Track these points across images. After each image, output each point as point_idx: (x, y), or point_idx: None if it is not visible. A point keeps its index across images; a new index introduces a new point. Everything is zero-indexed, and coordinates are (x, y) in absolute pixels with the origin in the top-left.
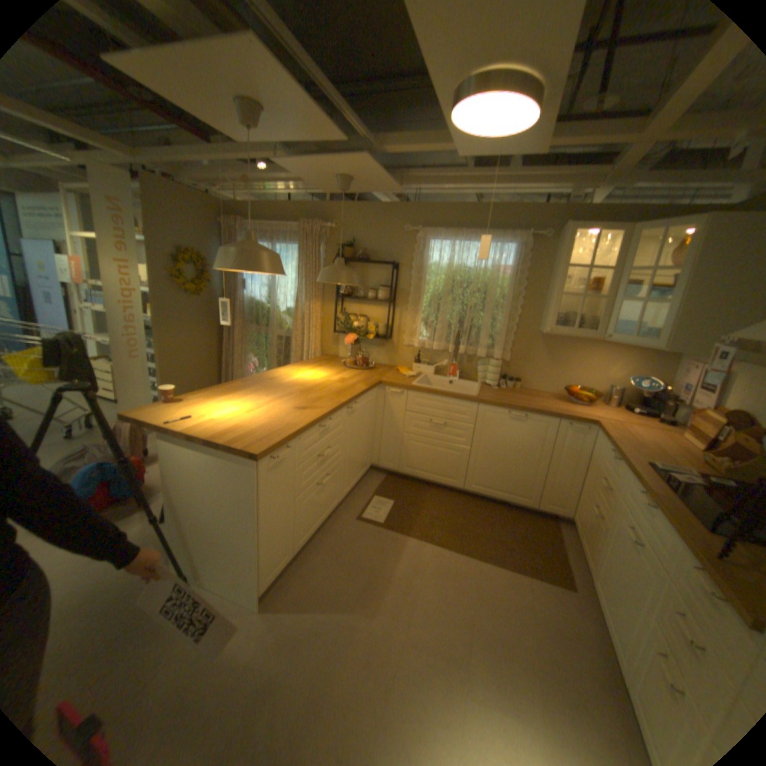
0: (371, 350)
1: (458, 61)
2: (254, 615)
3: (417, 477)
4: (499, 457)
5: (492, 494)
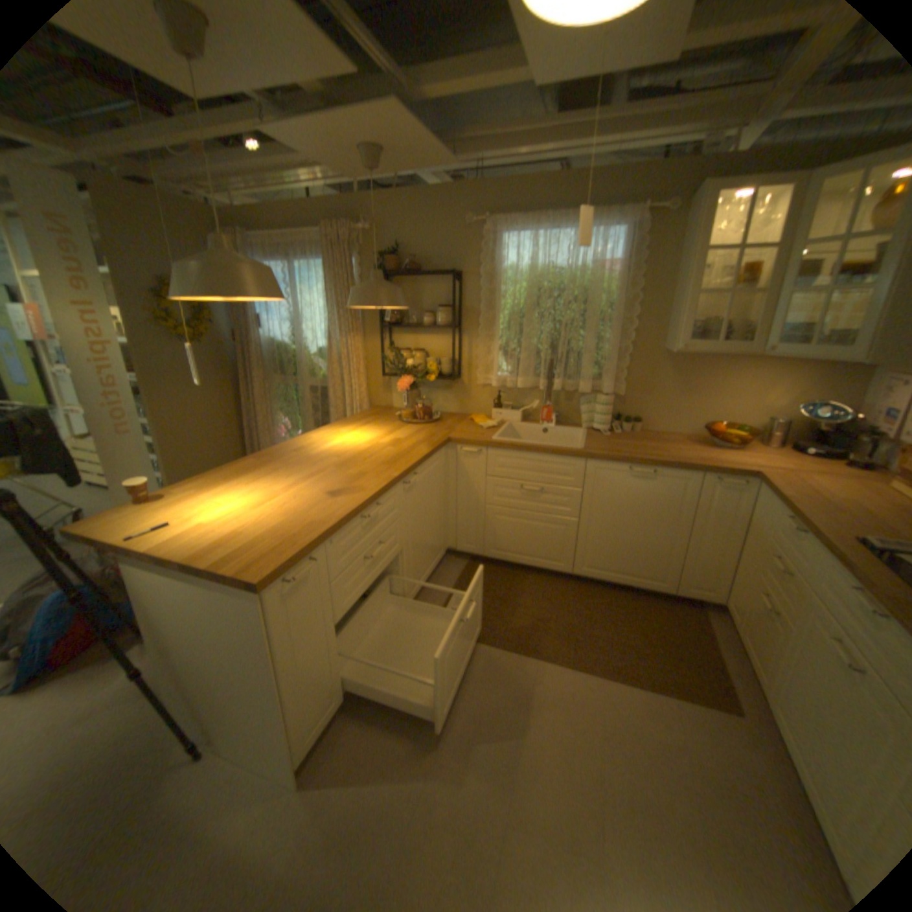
0: (436, 394)
1: None
2: (291, 793)
3: (509, 561)
4: (620, 529)
5: (612, 578)
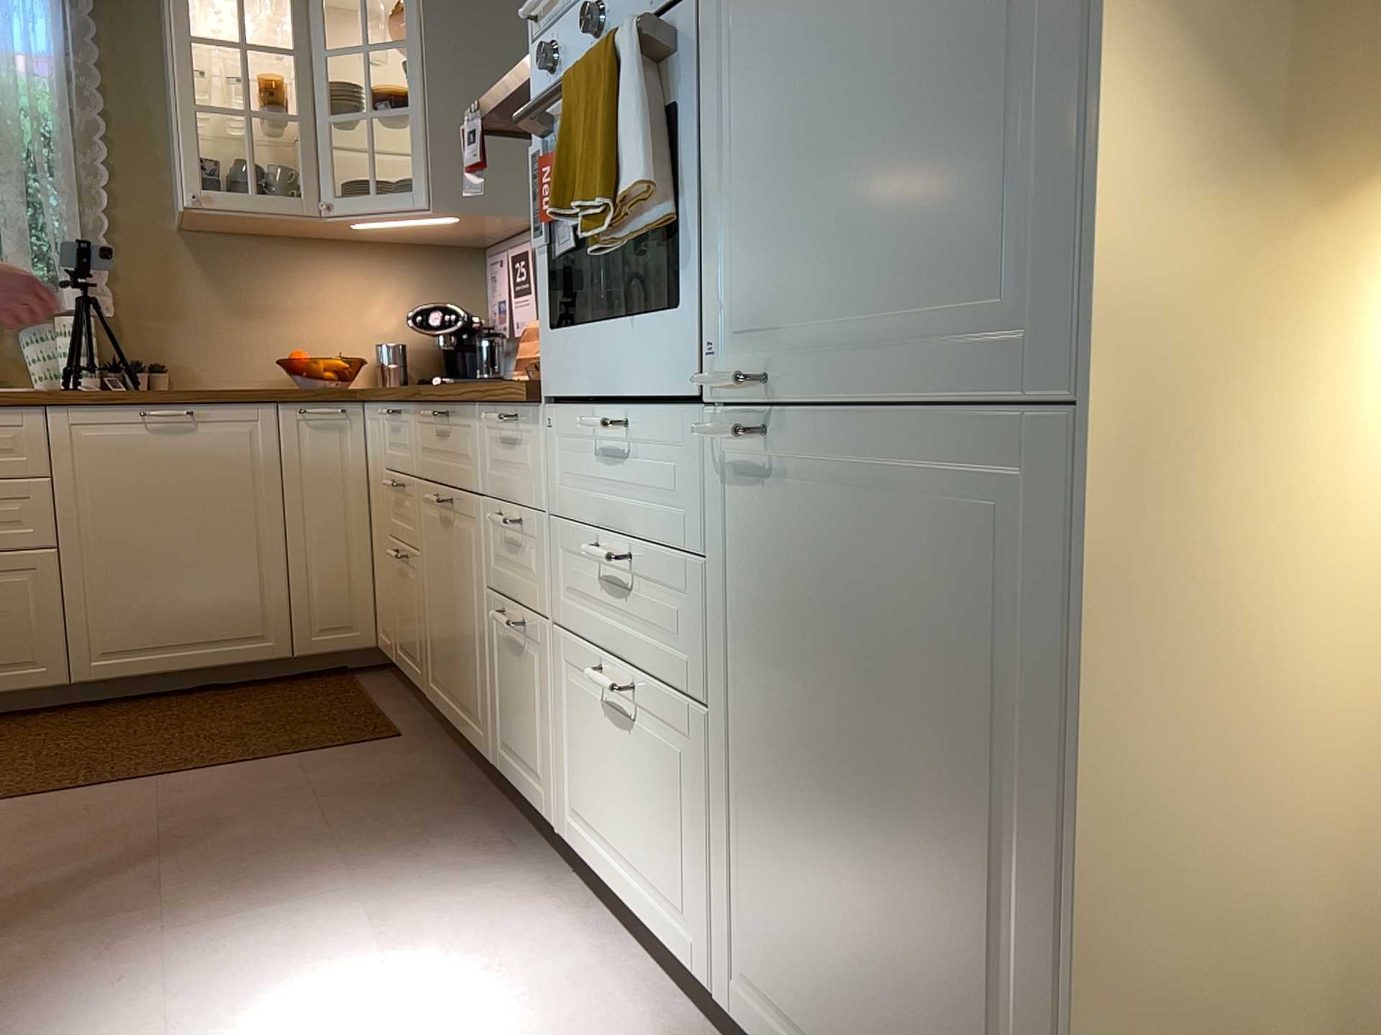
0: None
1: None
2: None
3: None
4: (152, 548)
5: (162, 664)
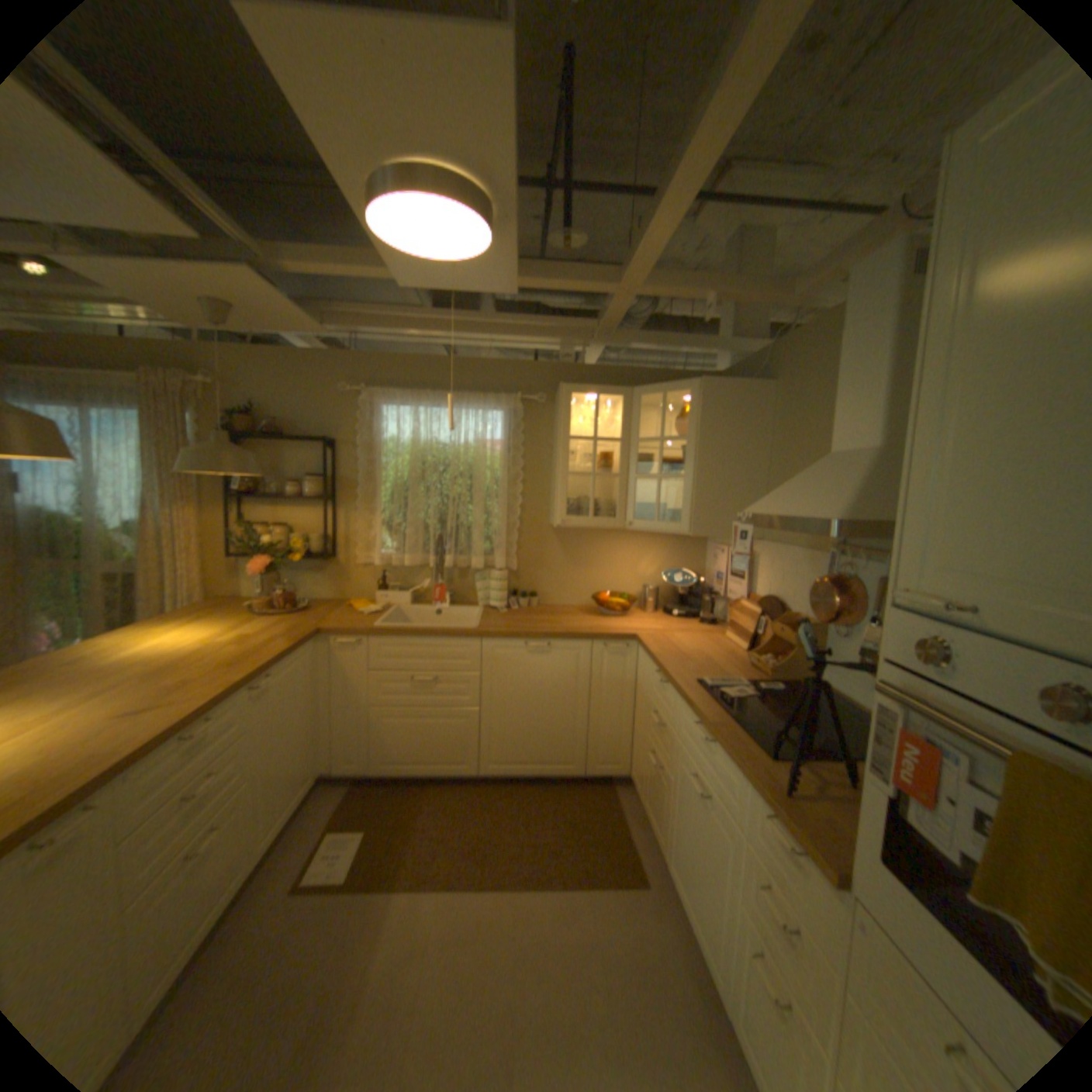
0: (304, 577)
1: (360, 139)
2: None
3: (403, 775)
4: (523, 712)
5: (521, 771)
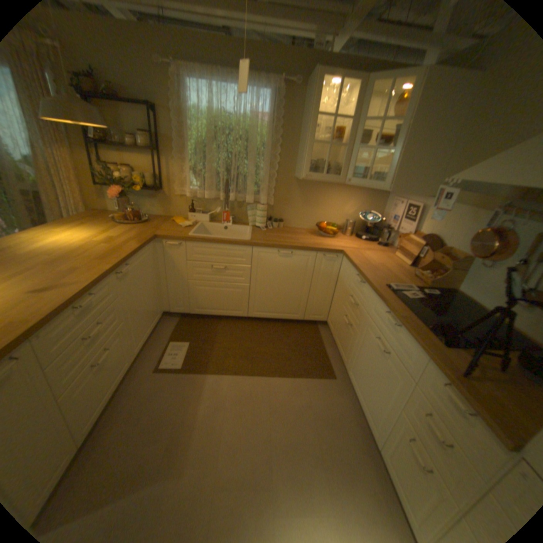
0: (143, 201)
1: None
2: None
3: (207, 314)
4: (273, 287)
5: (270, 316)
